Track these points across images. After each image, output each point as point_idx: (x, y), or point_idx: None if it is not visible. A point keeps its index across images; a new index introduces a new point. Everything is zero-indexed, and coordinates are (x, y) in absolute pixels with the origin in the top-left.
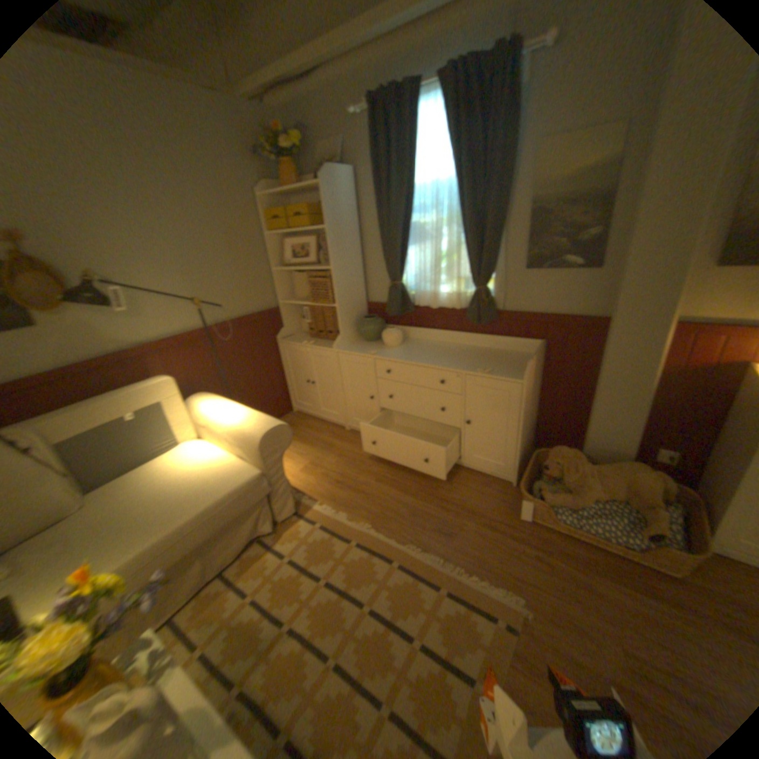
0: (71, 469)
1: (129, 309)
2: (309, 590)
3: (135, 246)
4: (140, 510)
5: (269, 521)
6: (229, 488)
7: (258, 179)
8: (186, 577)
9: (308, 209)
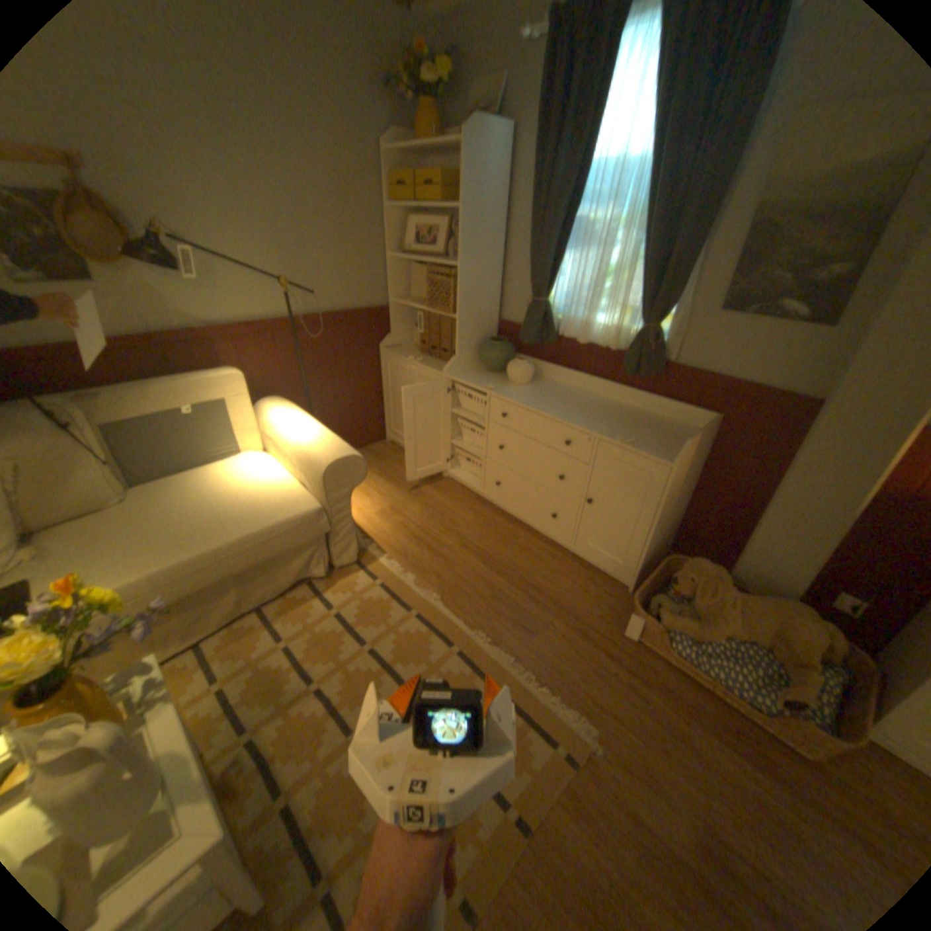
0: (110, 457)
1: (201, 278)
2: (349, 653)
3: (215, 196)
4: (177, 520)
5: (323, 564)
6: (278, 518)
7: (385, 125)
8: (218, 605)
9: (442, 176)
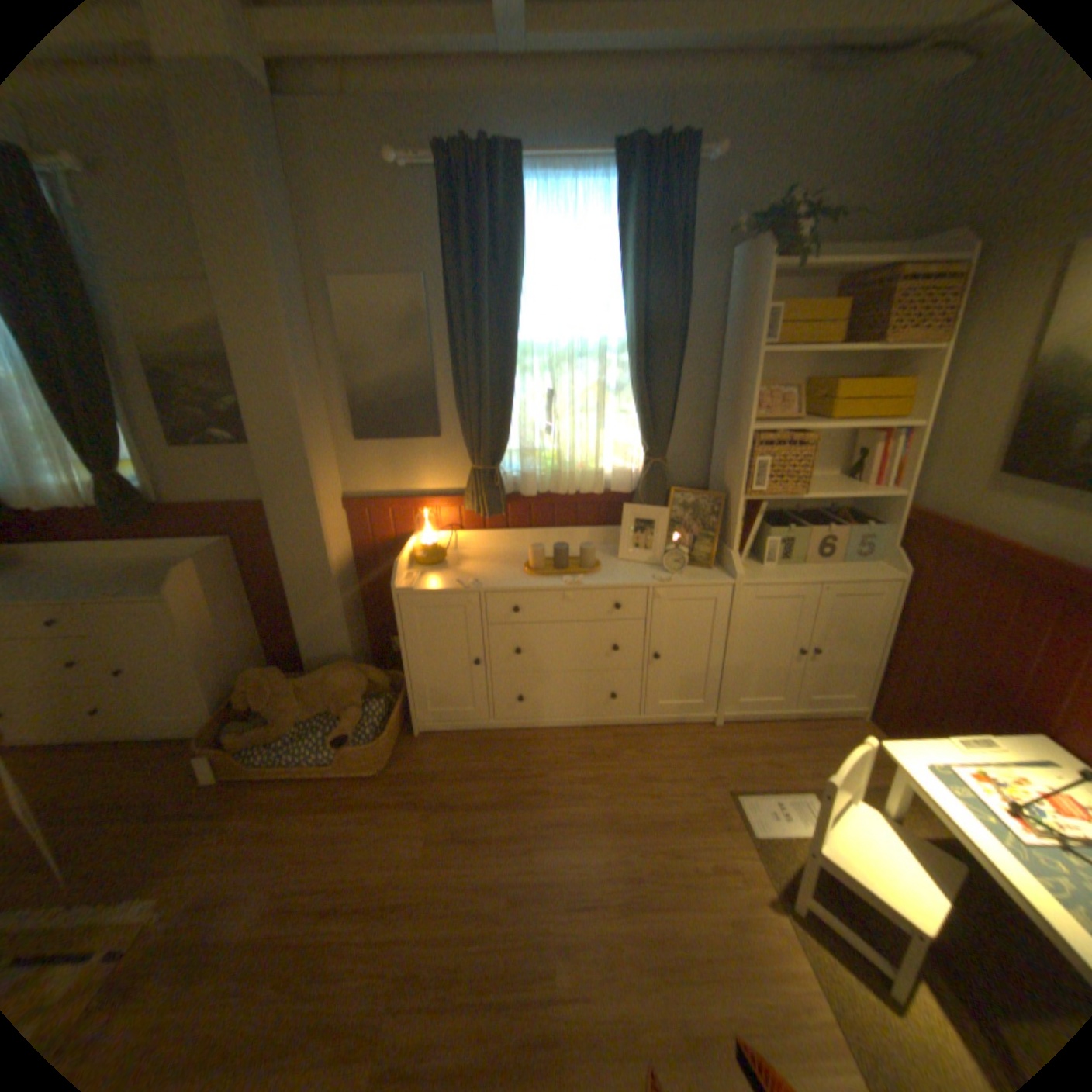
0: None
1: None
2: None
3: None
4: None
5: None
6: None
7: None
8: None
9: None
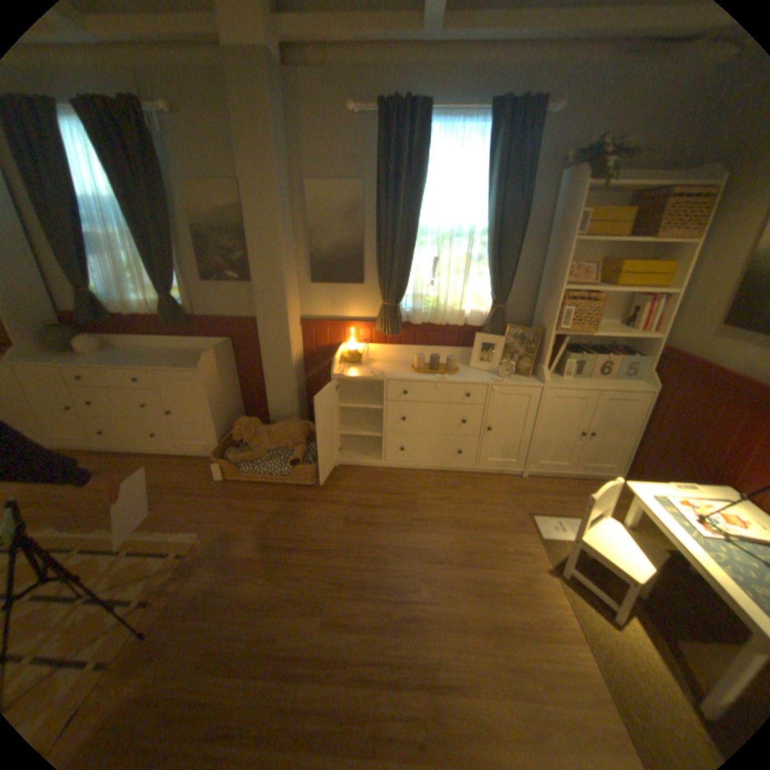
0: None
1: None
2: None
3: None
4: None
5: None
6: None
7: None
8: None
9: None
